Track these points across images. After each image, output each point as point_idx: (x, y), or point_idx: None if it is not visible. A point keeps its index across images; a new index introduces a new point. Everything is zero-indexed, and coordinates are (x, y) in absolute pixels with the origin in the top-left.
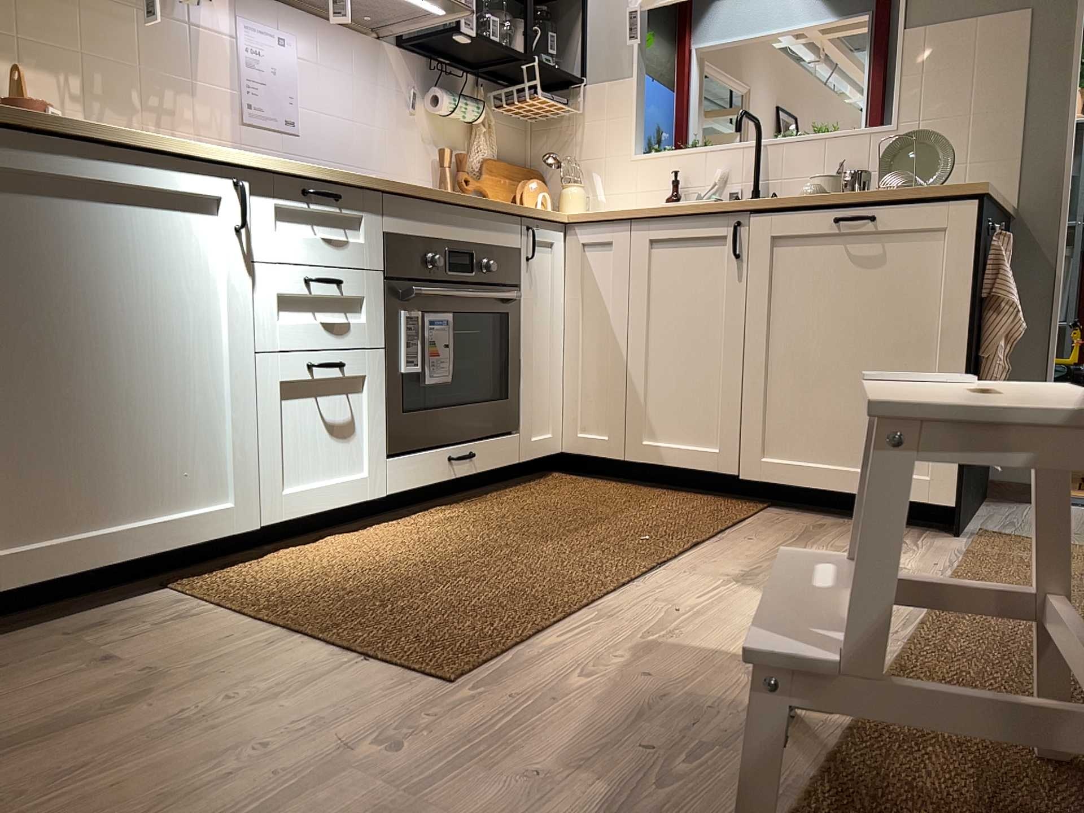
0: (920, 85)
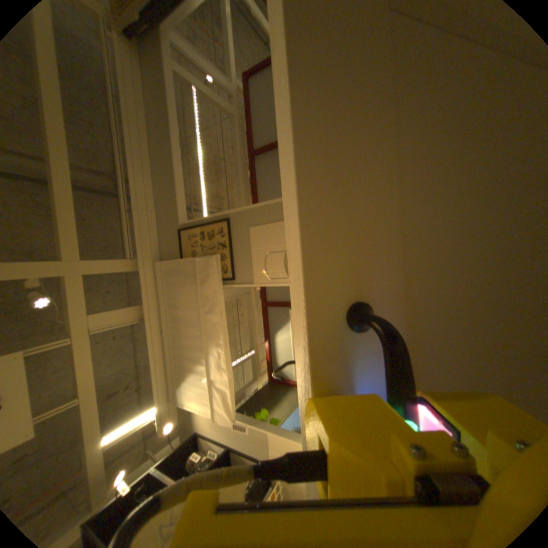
0: (279, 269)
